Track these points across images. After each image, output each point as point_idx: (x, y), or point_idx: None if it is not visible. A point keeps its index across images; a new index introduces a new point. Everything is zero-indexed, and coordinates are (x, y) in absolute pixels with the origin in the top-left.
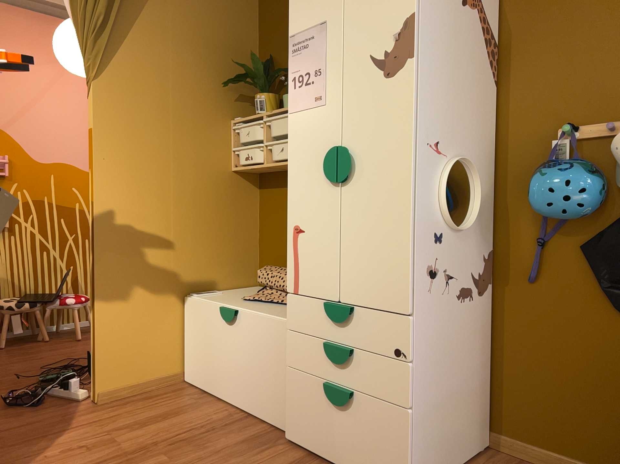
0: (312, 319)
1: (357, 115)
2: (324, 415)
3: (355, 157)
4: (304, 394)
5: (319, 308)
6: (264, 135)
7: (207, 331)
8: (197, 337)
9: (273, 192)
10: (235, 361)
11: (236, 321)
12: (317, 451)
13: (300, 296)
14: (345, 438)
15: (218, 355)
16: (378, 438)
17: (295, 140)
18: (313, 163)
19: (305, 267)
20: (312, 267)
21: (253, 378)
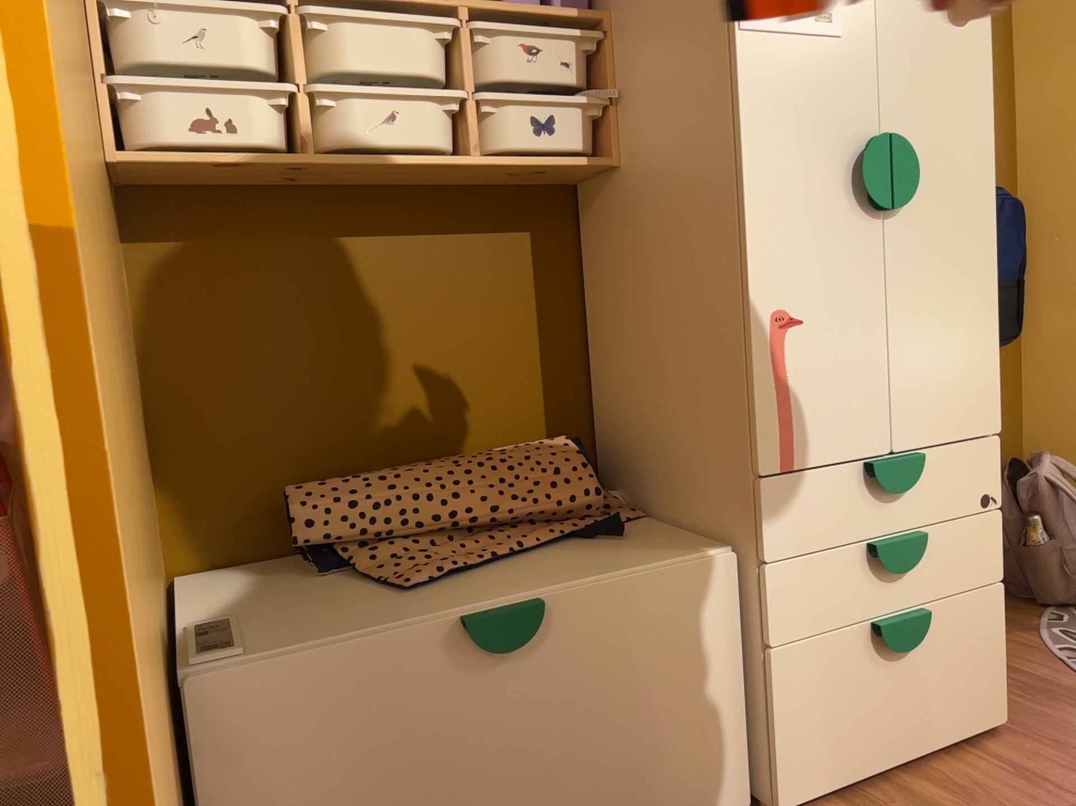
0: (833, 511)
1: (906, 79)
2: (872, 689)
3: (915, 164)
4: (825, 679)
5: (845, 481)
6: (300, 62)
7: (380, 741)
8: (310, 796)
9: (212, 256)
10: (542, 755)
11: (536, 636)
12: (860, 770)
13: (798, 472)
14: (913, 700)
15: (456, 783)
16: (965, 657)
17: (764, 104)
18: (817, 166)
19: (811, 402)
20: (829, 400)
21: (623, 758)
